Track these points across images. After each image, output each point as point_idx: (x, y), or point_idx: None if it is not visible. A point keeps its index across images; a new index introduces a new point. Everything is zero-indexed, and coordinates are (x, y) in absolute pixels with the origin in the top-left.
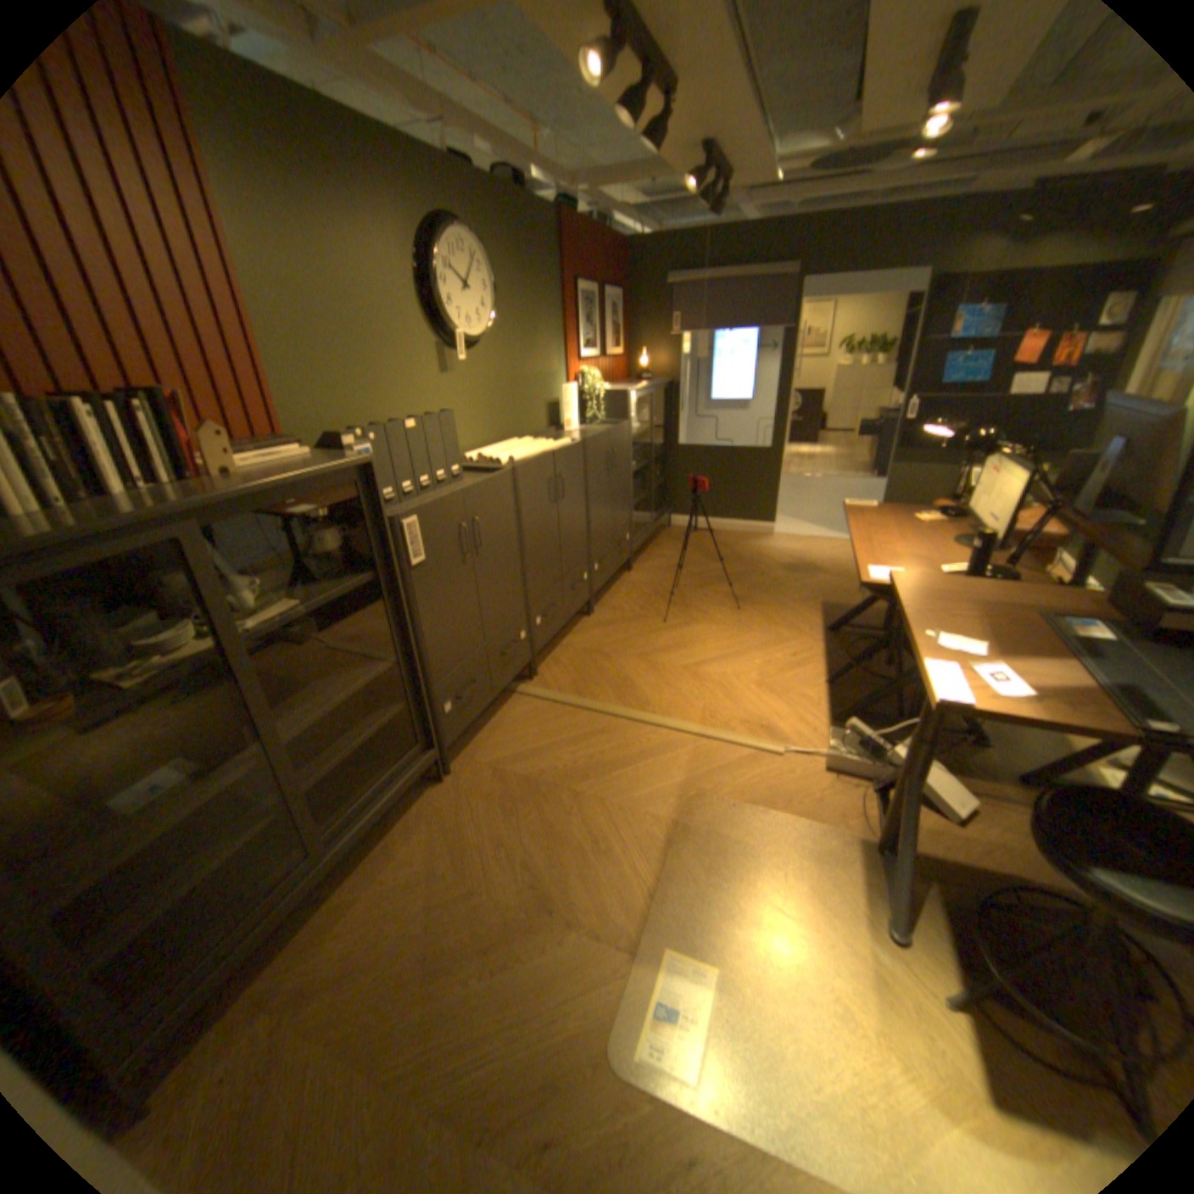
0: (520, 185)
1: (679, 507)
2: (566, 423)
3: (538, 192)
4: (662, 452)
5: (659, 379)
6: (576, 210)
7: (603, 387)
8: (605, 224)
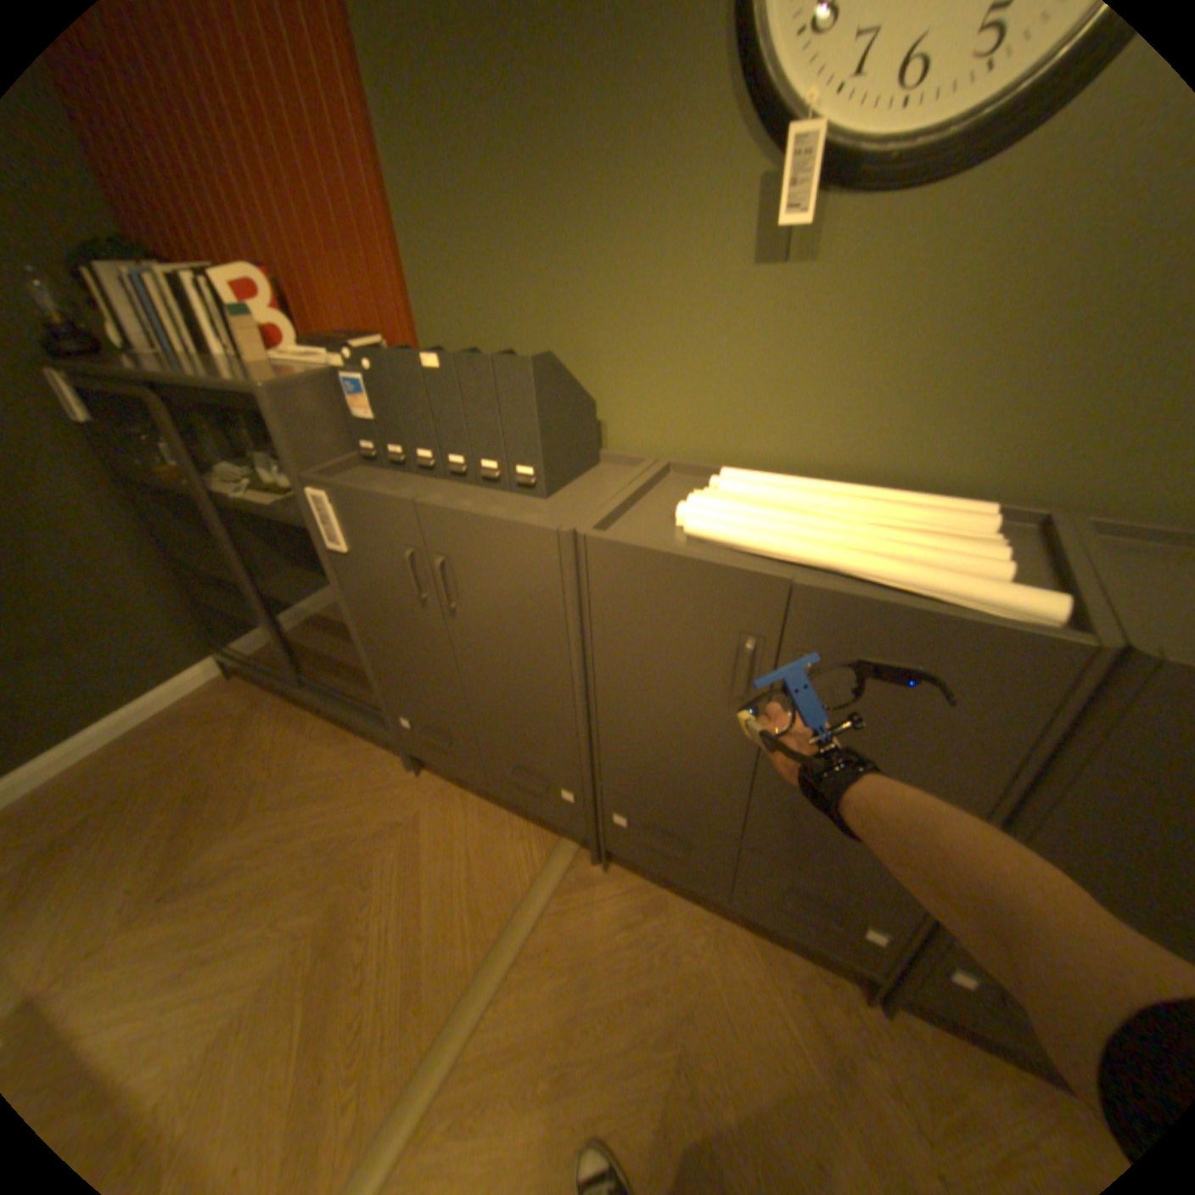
0: None
1: None
2: None
3: None
4: None
5: None
6: None
7: None
8: None
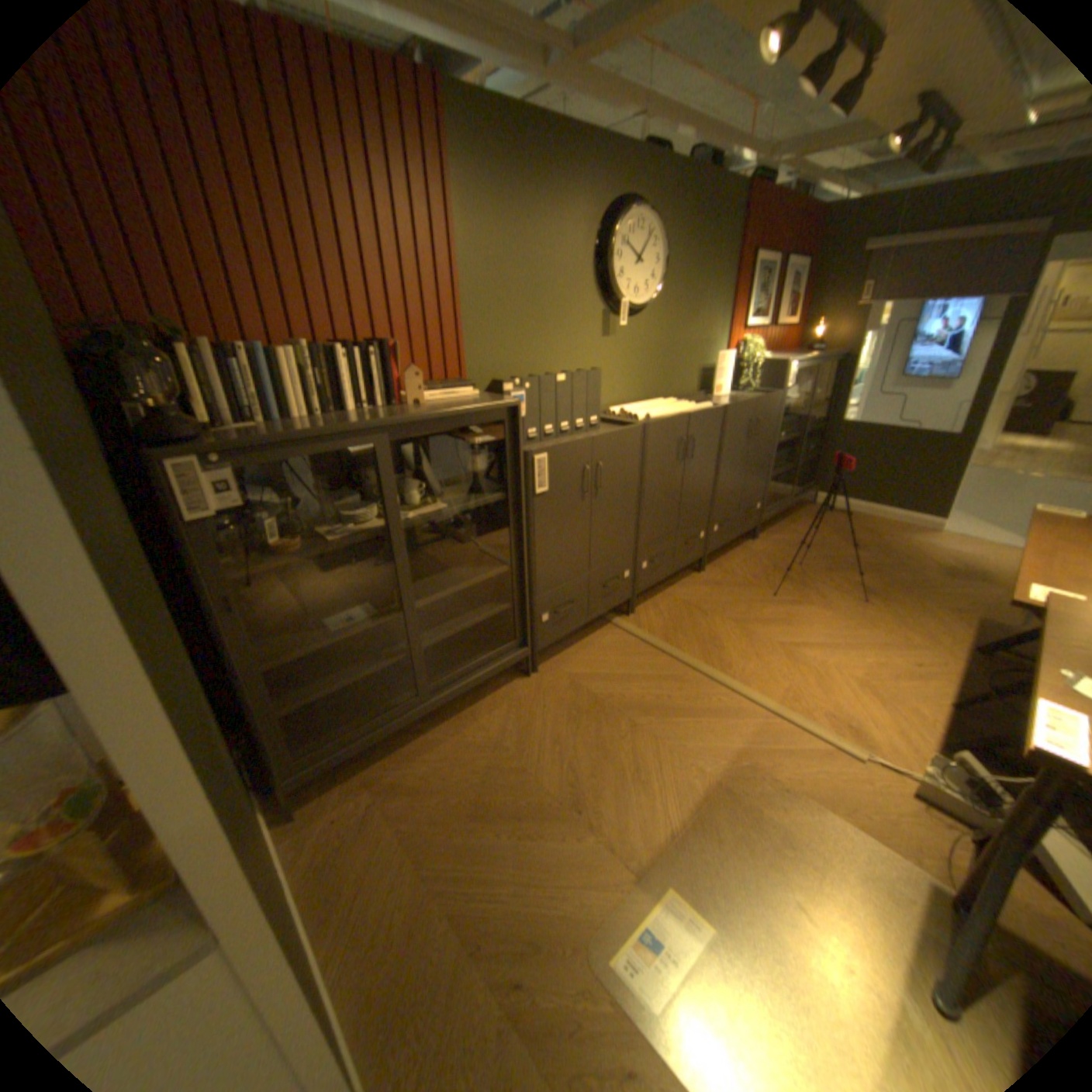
0: (718, 162)
1: (831, 485)
2: (717, 388)
3: (735, 168)
4: (822, 426)
5: (835, 351)
6: (774, 181)
7: (763, 356)
8: (808, 192)
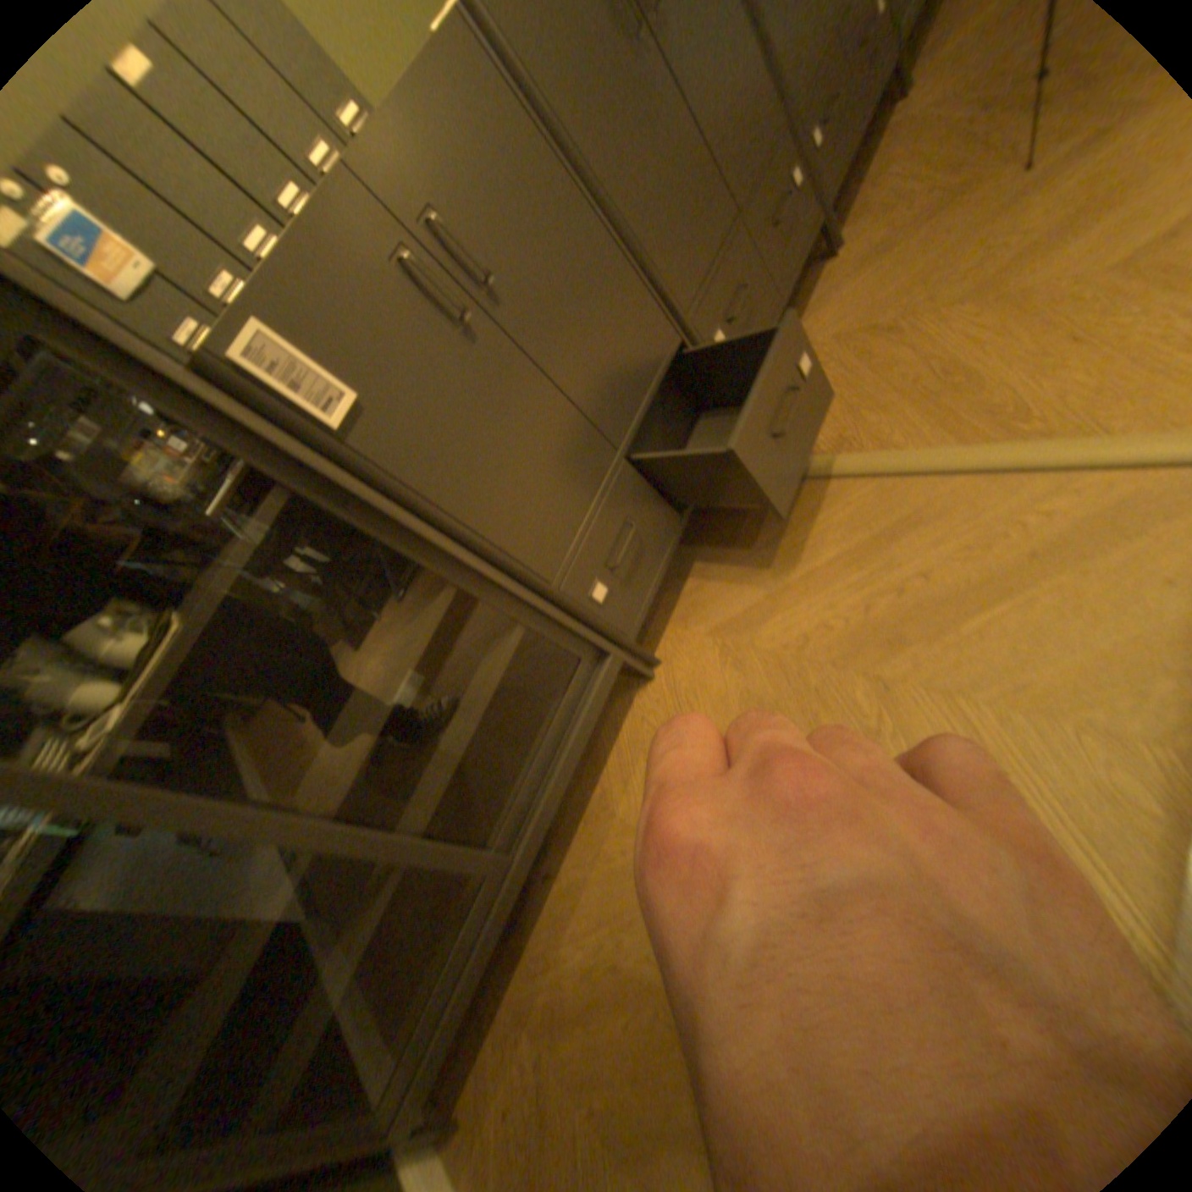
0: None
1: None
2: None
3: None
4: None
5: None
6: None
7: None
8: None
